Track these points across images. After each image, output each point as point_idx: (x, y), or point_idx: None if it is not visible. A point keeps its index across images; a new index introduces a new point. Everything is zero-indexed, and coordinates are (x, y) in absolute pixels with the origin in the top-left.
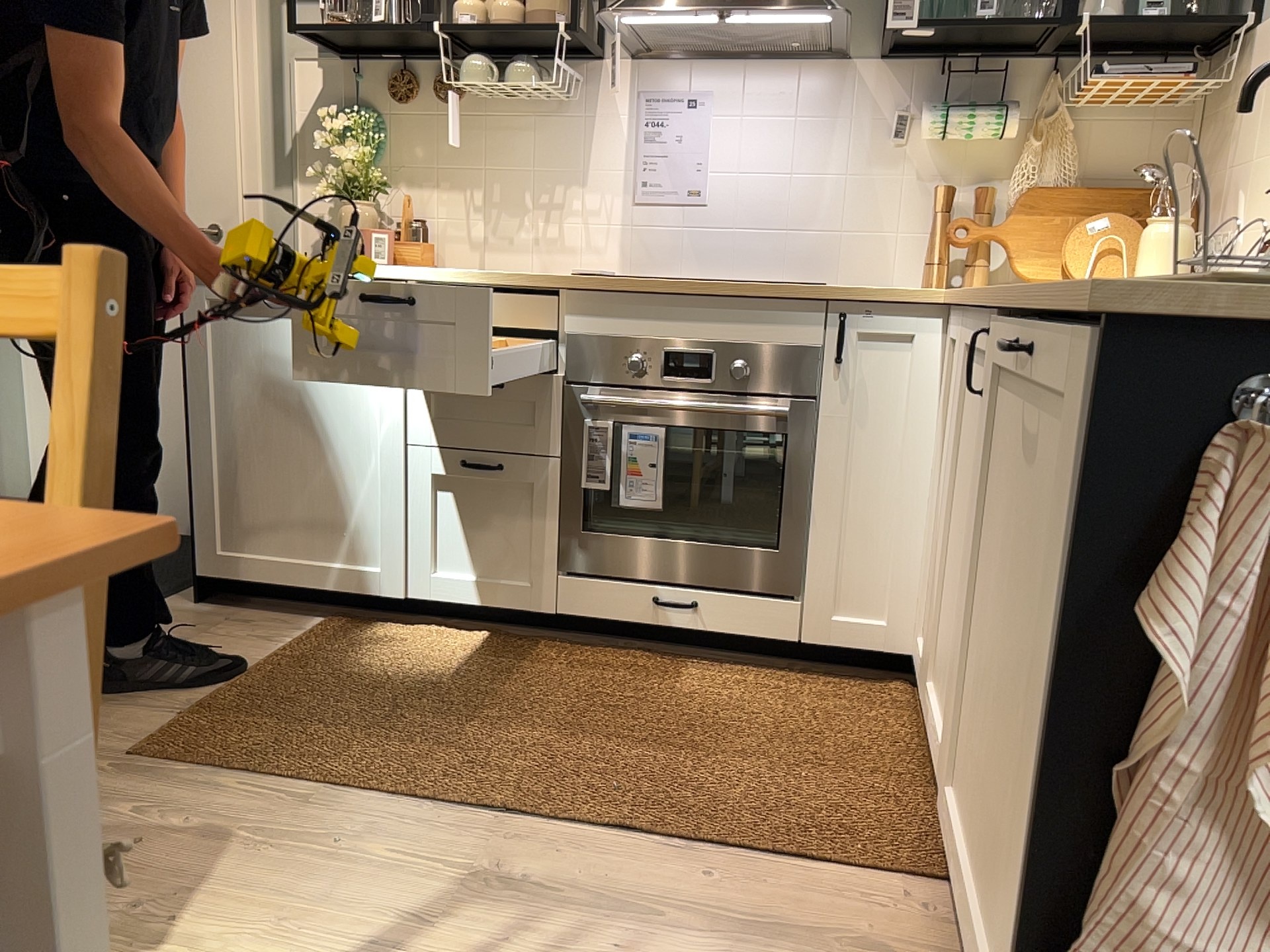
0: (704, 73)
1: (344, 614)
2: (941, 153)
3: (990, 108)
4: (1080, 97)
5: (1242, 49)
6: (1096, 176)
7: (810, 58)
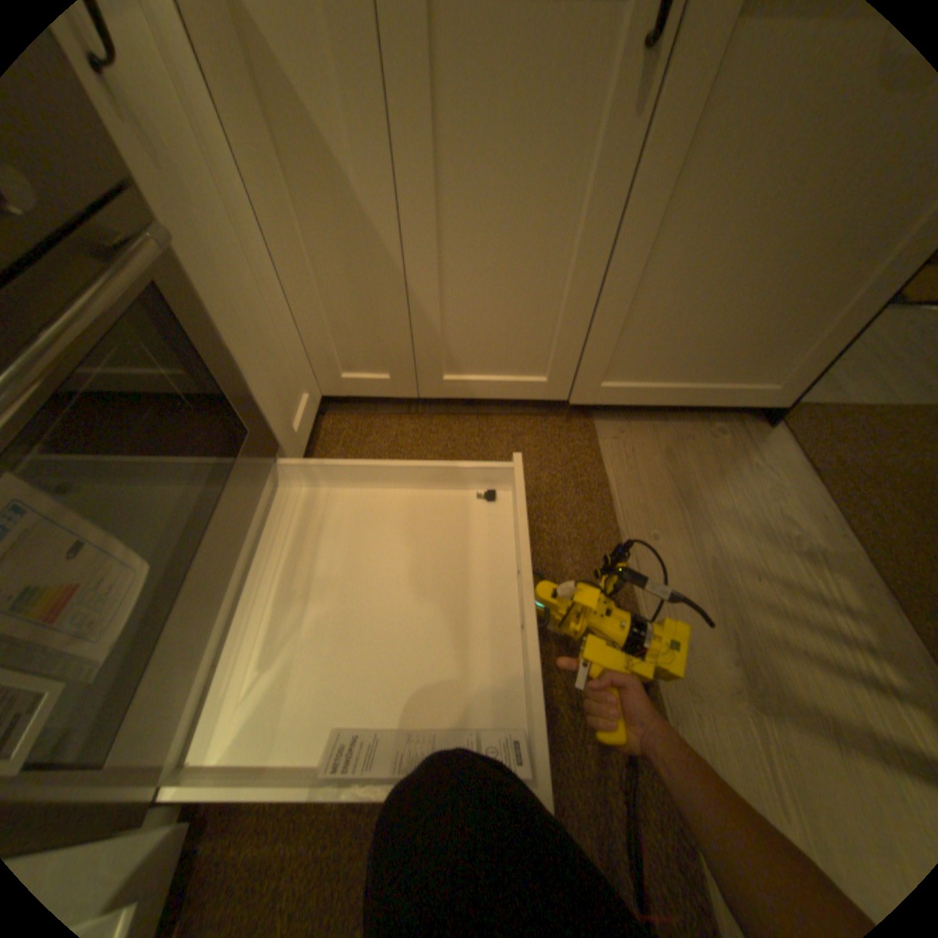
0: None
1: None
2: None
3: None
4: None
5: None
6: None
7: None
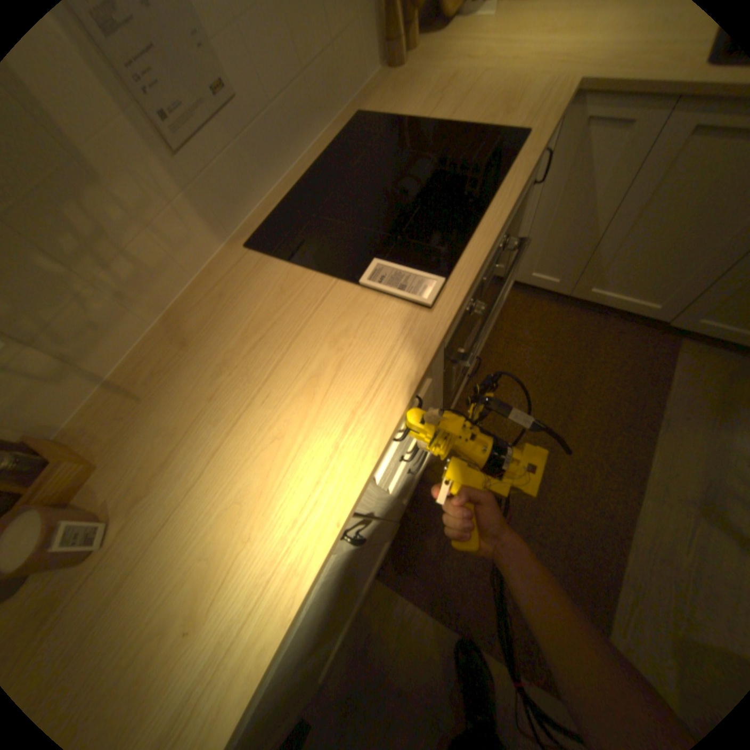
0: None
1: None
2: None
3: None
4: None
5: None
6: None
7: None
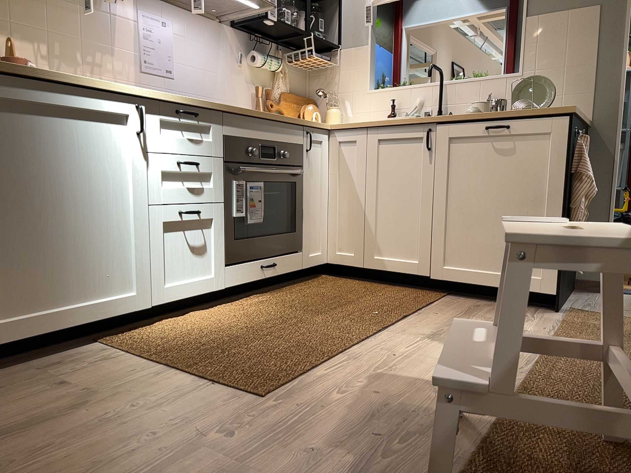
0: (170, 13)
1: (95, 338)
2: (252, 74)
3: (275, 59)
4: (298, 61)
5: (334, 56)
6: (289, 90)
7: (208, 20)
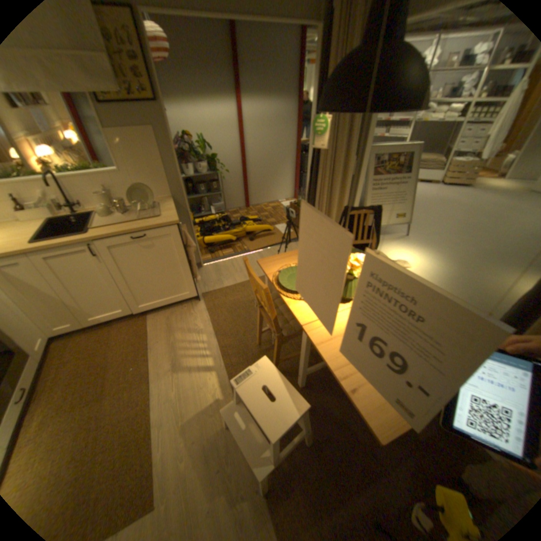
0: None
1: None
2: None
3: None
4: None
5: None
6: None
7: None
